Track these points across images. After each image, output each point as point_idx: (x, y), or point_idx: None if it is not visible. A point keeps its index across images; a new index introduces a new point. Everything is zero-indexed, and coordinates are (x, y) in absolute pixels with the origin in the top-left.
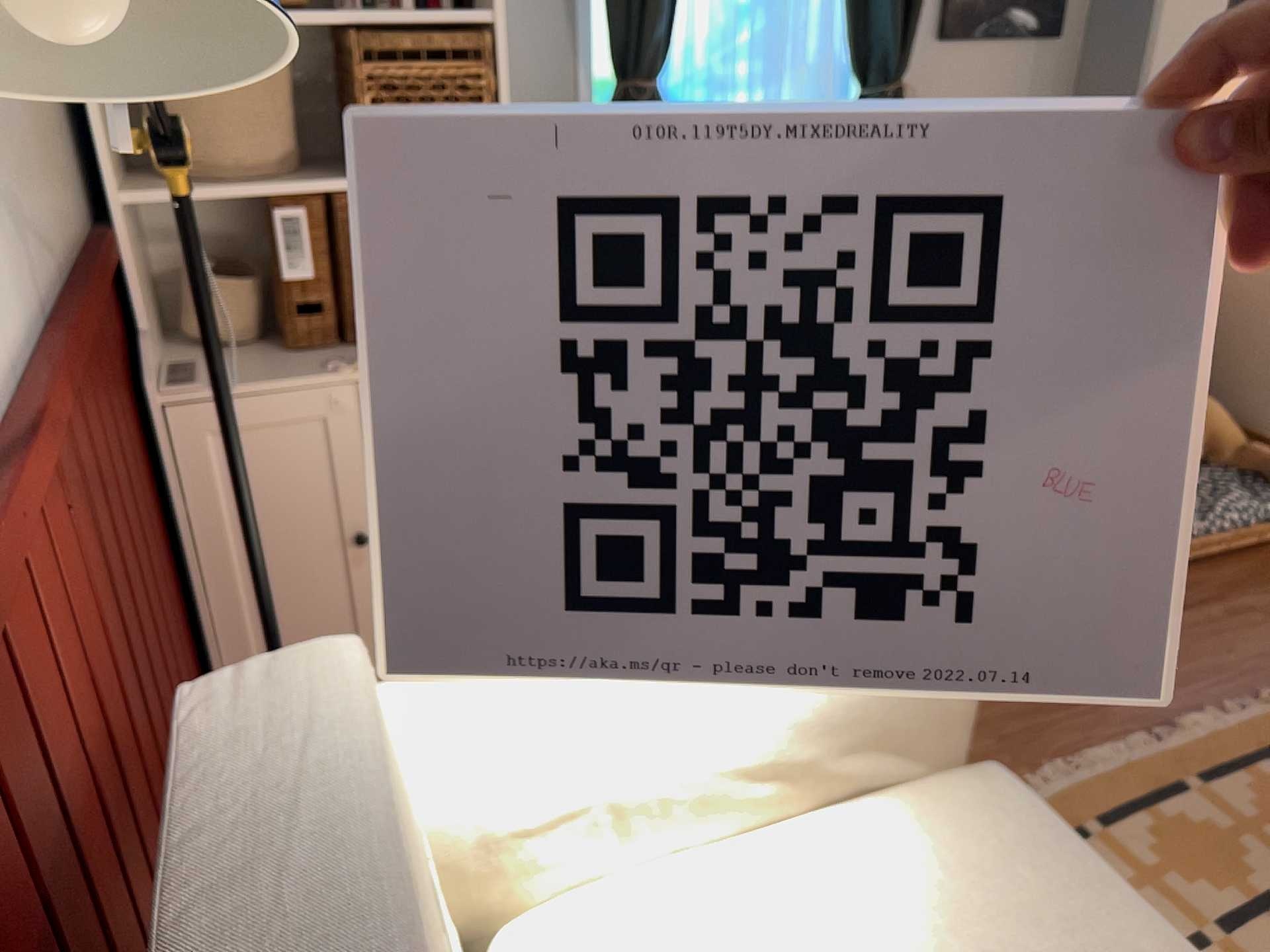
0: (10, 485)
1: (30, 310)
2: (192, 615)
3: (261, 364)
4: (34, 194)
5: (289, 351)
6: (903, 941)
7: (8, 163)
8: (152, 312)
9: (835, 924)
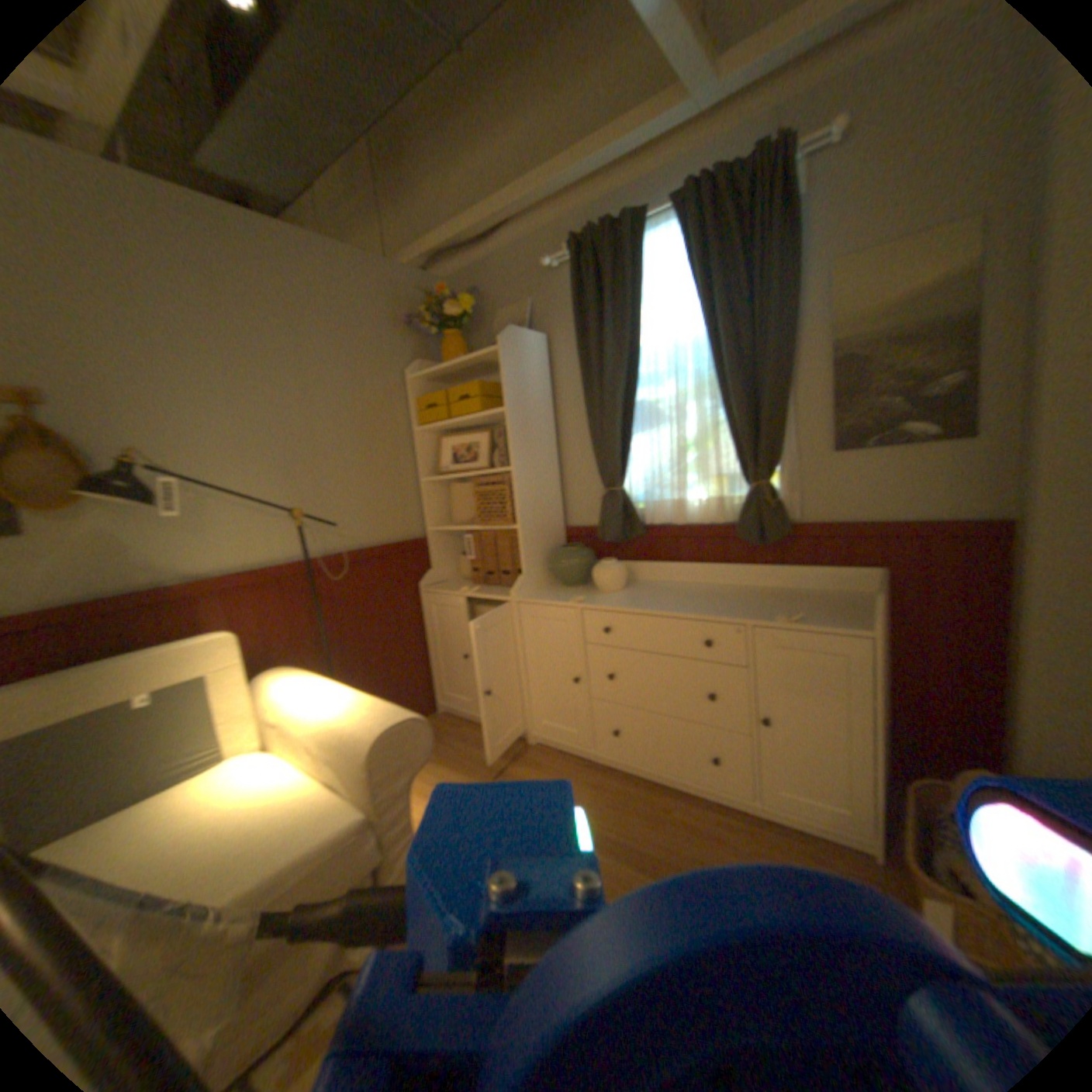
0: (232, 580)
1: (322, 550)
2: (431, 664)
3: (460, 584)
4: (358, 524)
5: (473, 582)
6: (246, 817)
7: (337, 516)
8: (449, 563)
9: (257, 801)
